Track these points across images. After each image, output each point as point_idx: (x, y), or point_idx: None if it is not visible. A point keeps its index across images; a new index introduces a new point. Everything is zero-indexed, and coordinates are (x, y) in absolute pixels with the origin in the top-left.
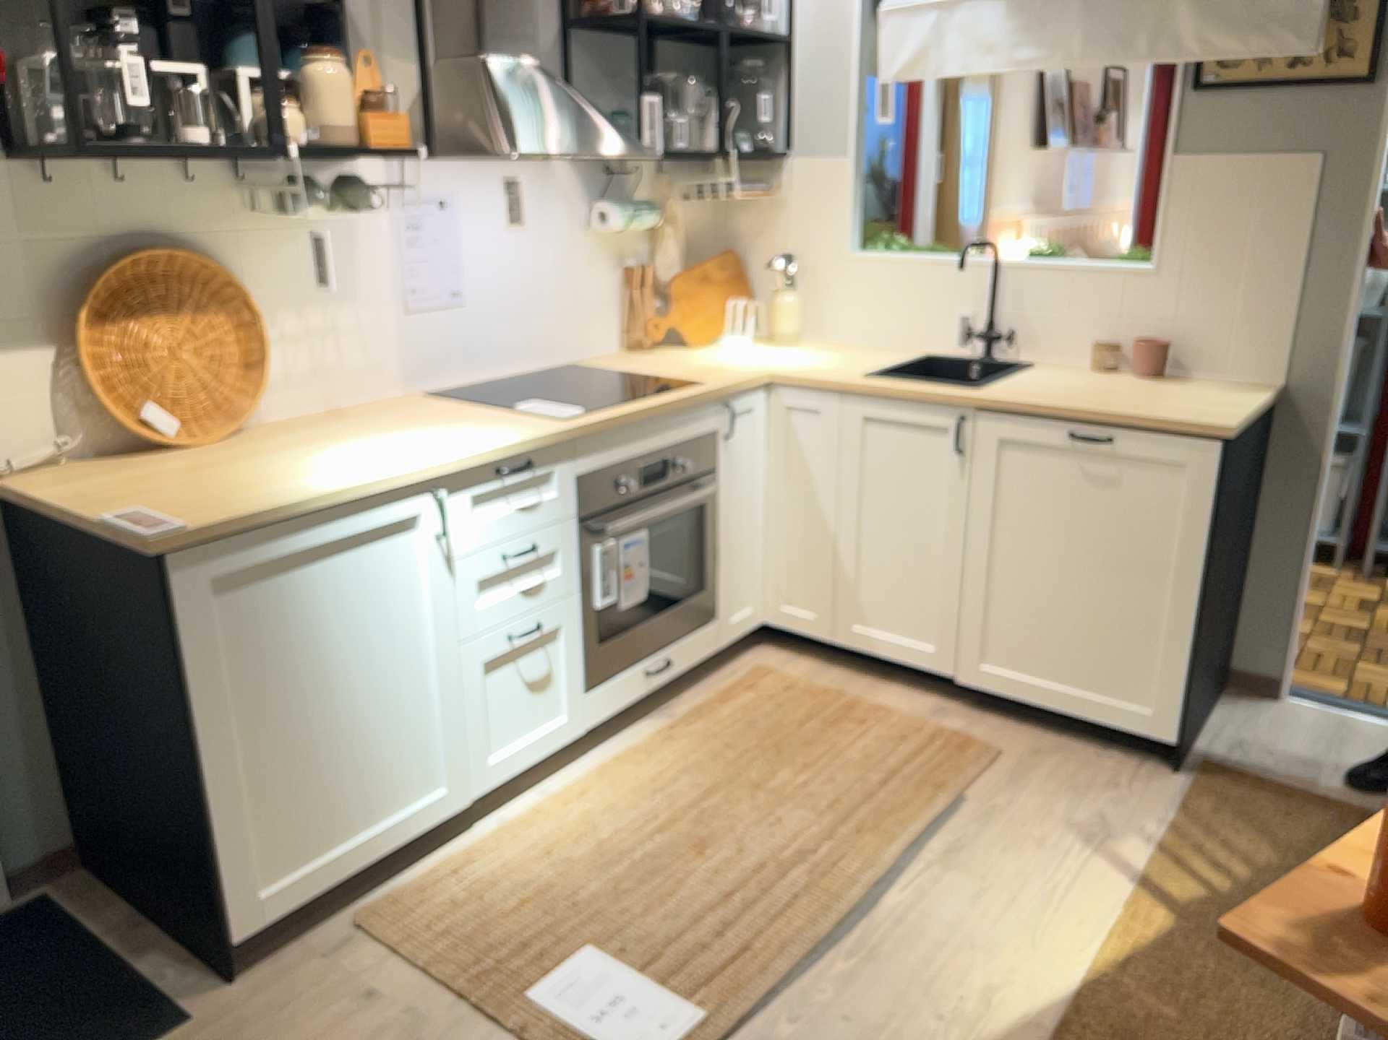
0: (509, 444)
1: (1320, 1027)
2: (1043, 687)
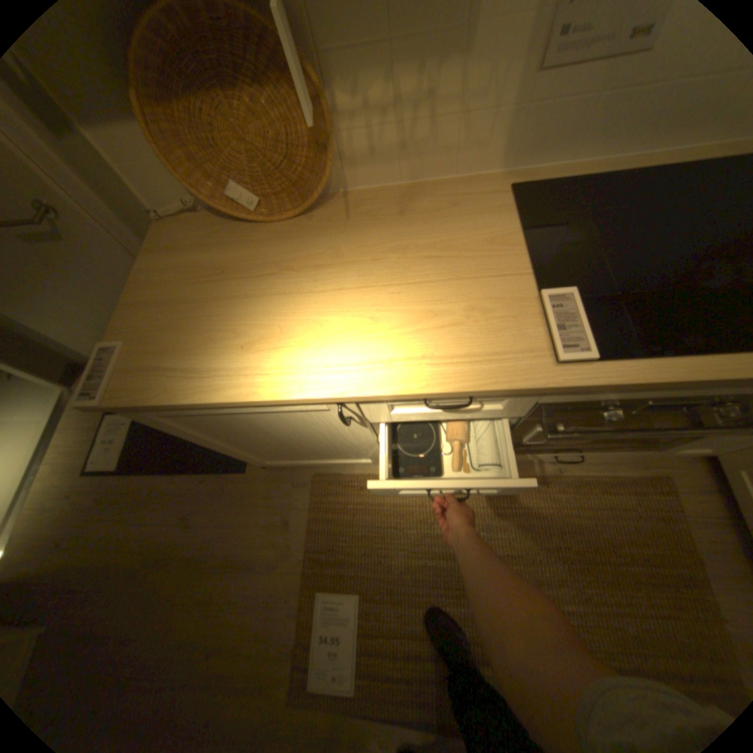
0: (441, 391)
1: None
2: None
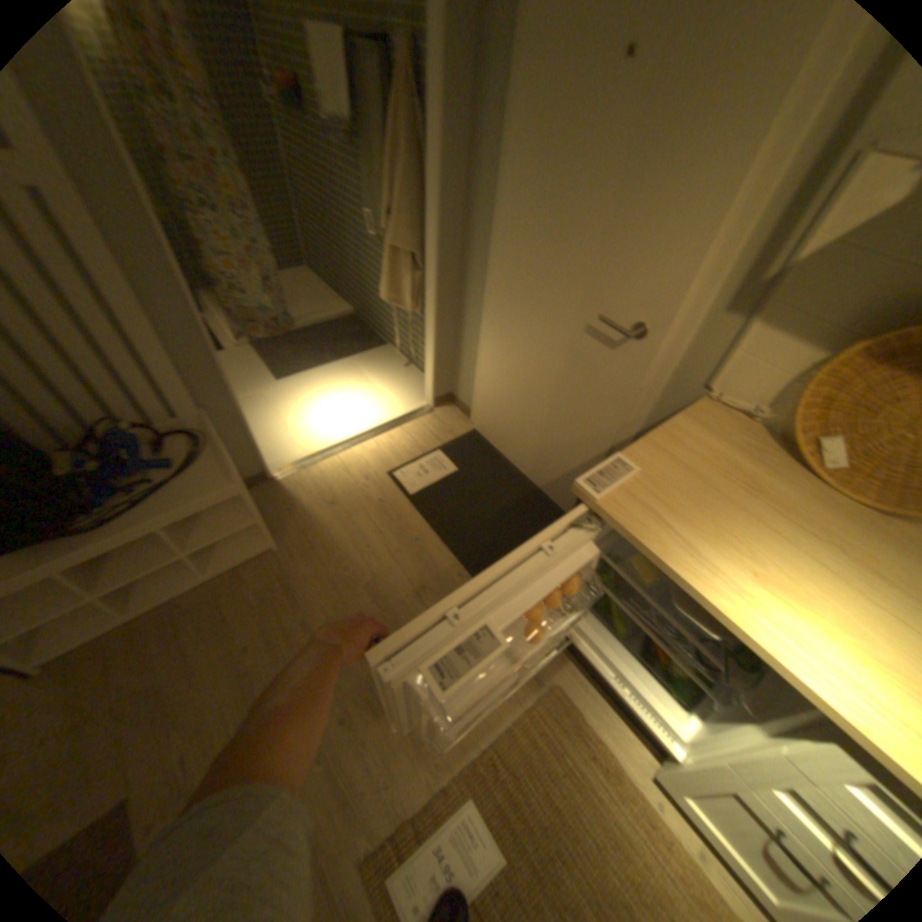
0: None
1: None
2: None
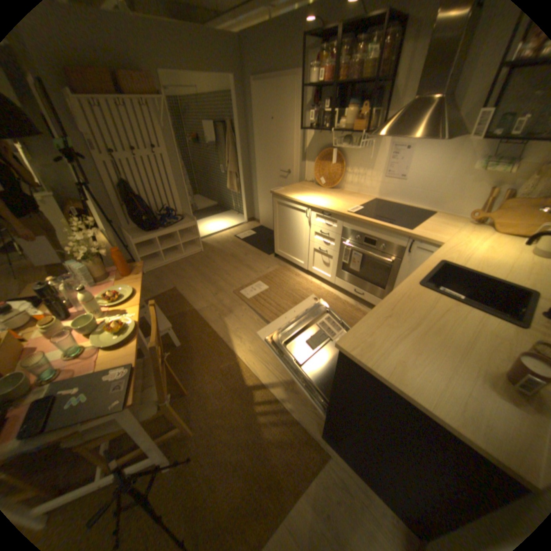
0: (324, 207)
1: (205, 395)
2: None
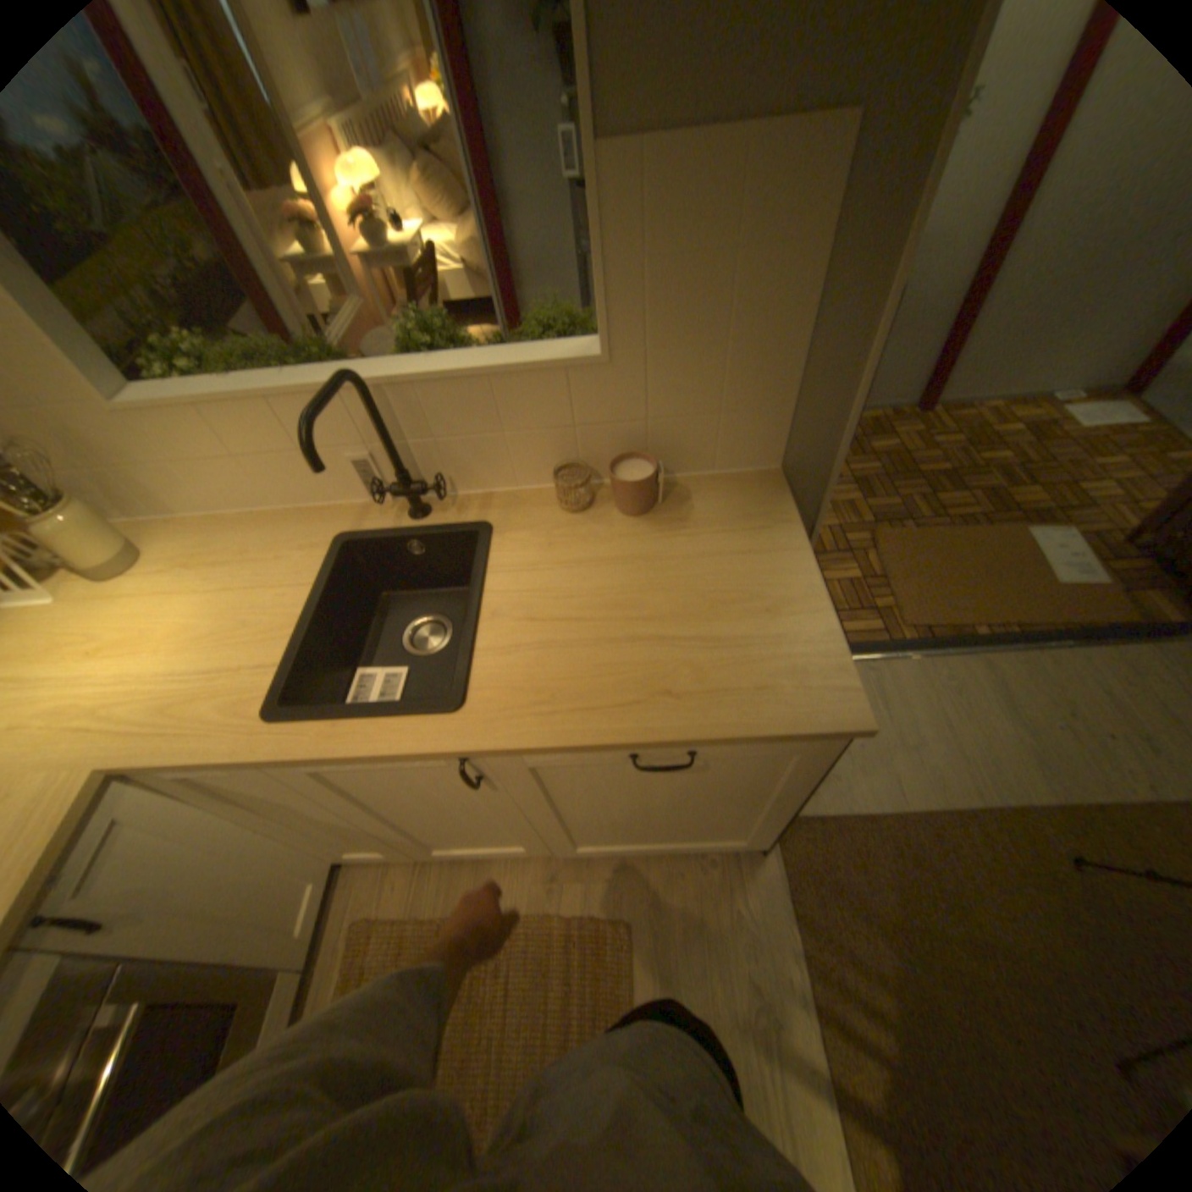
0: None
1: None
2: (636, 852)
